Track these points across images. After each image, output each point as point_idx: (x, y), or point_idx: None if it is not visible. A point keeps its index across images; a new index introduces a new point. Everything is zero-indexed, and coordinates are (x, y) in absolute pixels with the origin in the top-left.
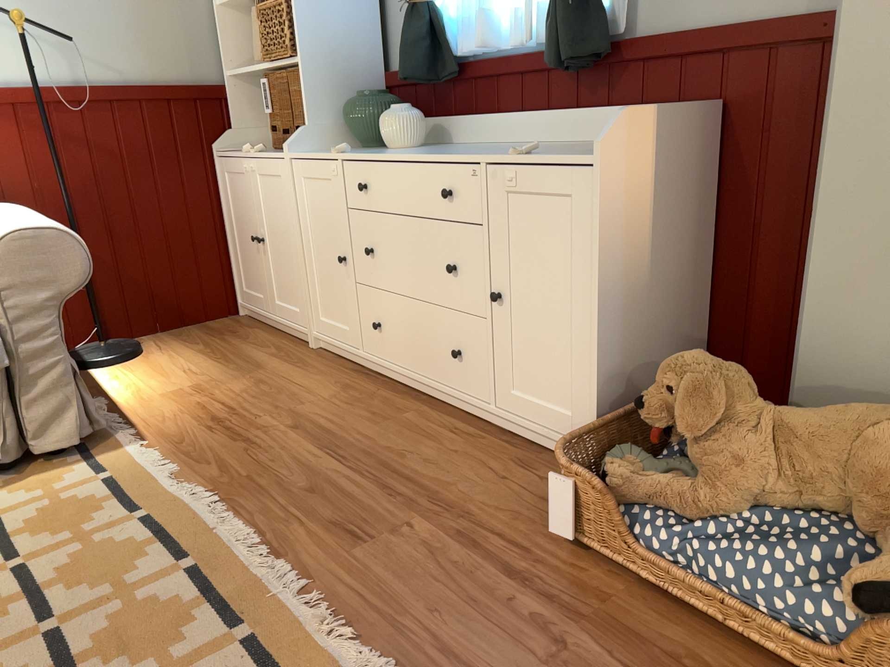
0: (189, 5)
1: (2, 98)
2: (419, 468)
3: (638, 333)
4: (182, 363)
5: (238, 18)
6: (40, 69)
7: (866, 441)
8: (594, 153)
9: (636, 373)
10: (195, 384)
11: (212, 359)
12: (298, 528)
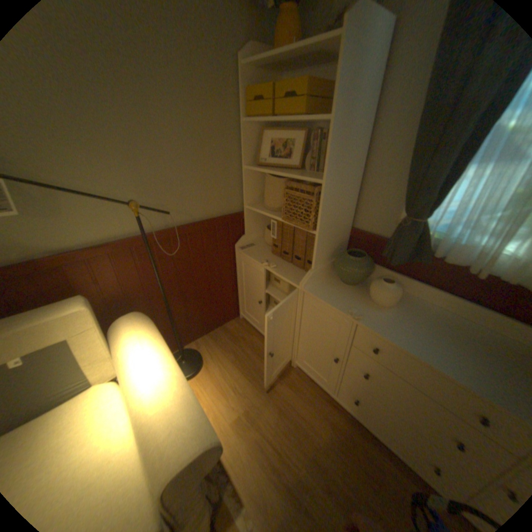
0: (228, 166)
1: (122, 245)
2: None
3: None
4: (229, 379)
5: (254, 172)
6: (143, 221)
7: None
8: None
9: None
10: (245, 410)
11: (244, 375)
12: None
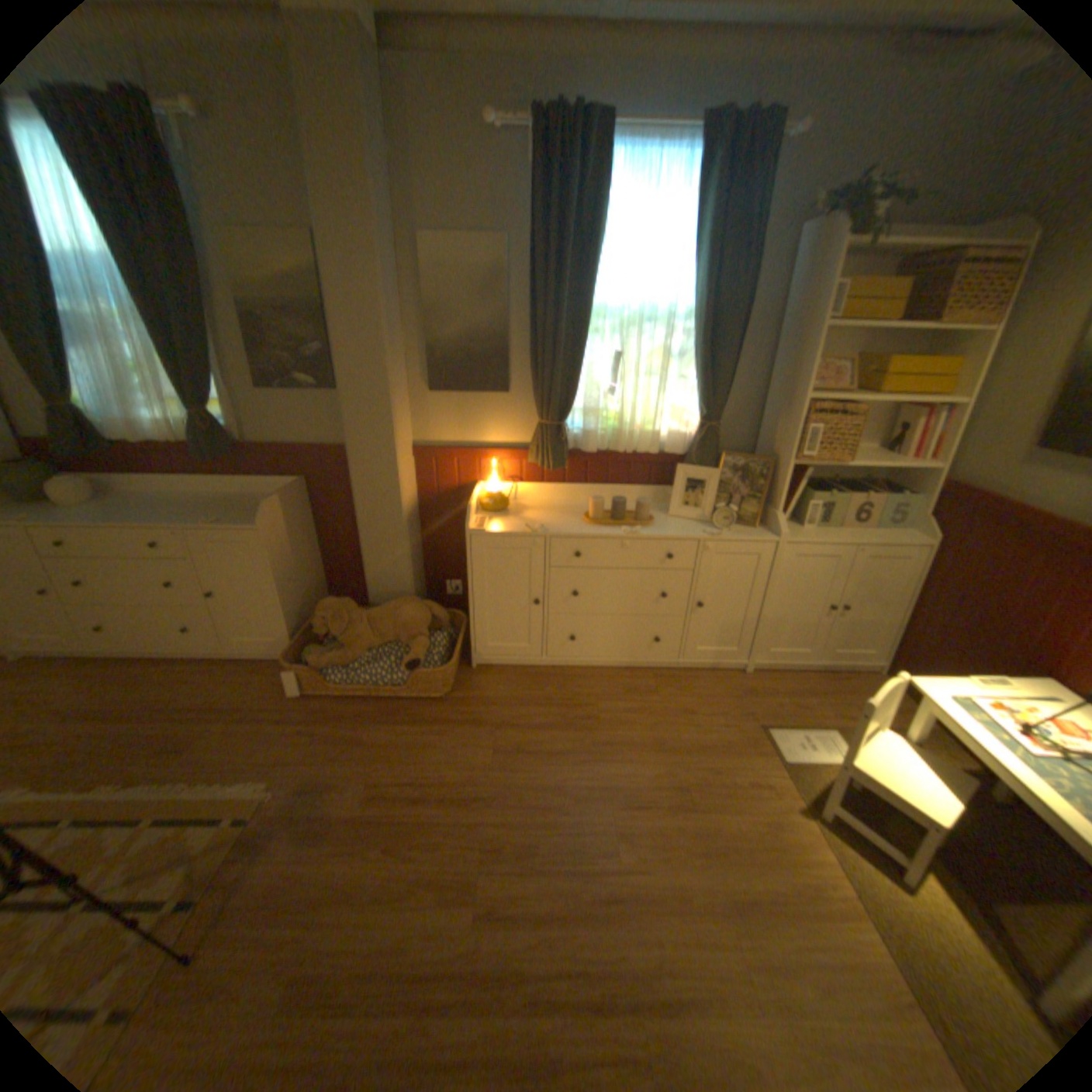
0: None
1: None
2: (190, 703)
3: (296, 593)
4: None
5: None
6: None
7: (398, 615)
8: (254, 522)
9: (300, 610)
10: None
11: None
12: (132, 768)
